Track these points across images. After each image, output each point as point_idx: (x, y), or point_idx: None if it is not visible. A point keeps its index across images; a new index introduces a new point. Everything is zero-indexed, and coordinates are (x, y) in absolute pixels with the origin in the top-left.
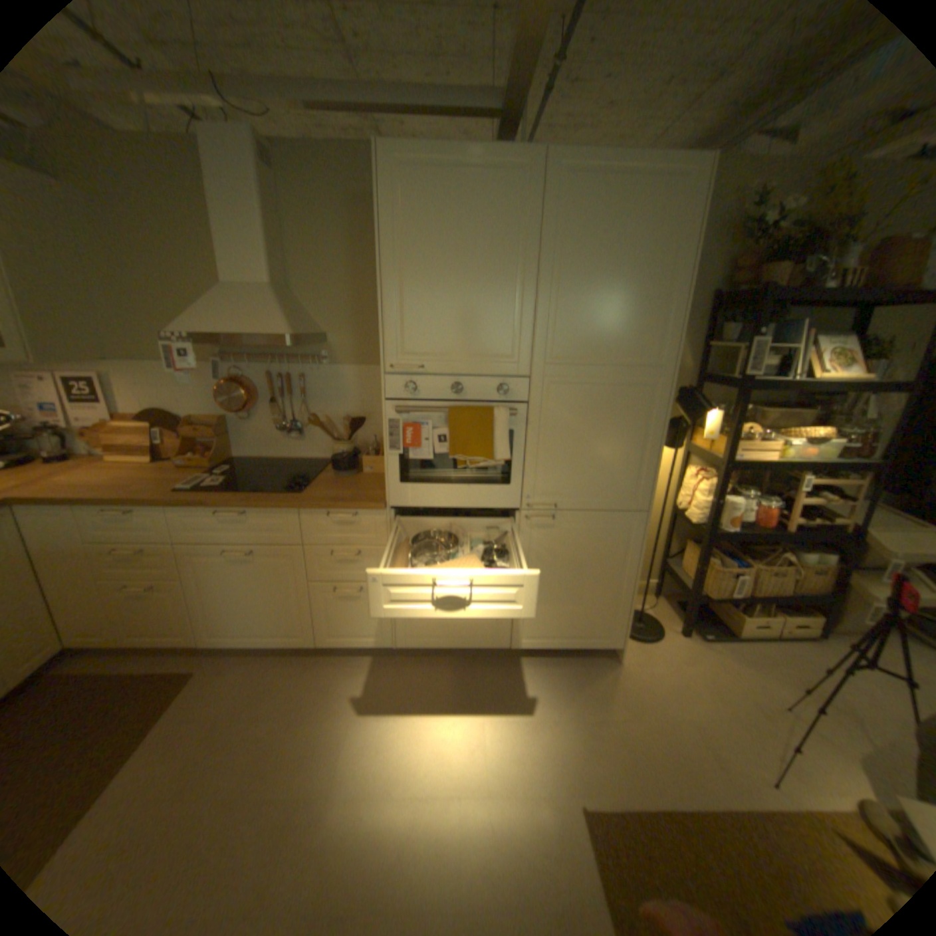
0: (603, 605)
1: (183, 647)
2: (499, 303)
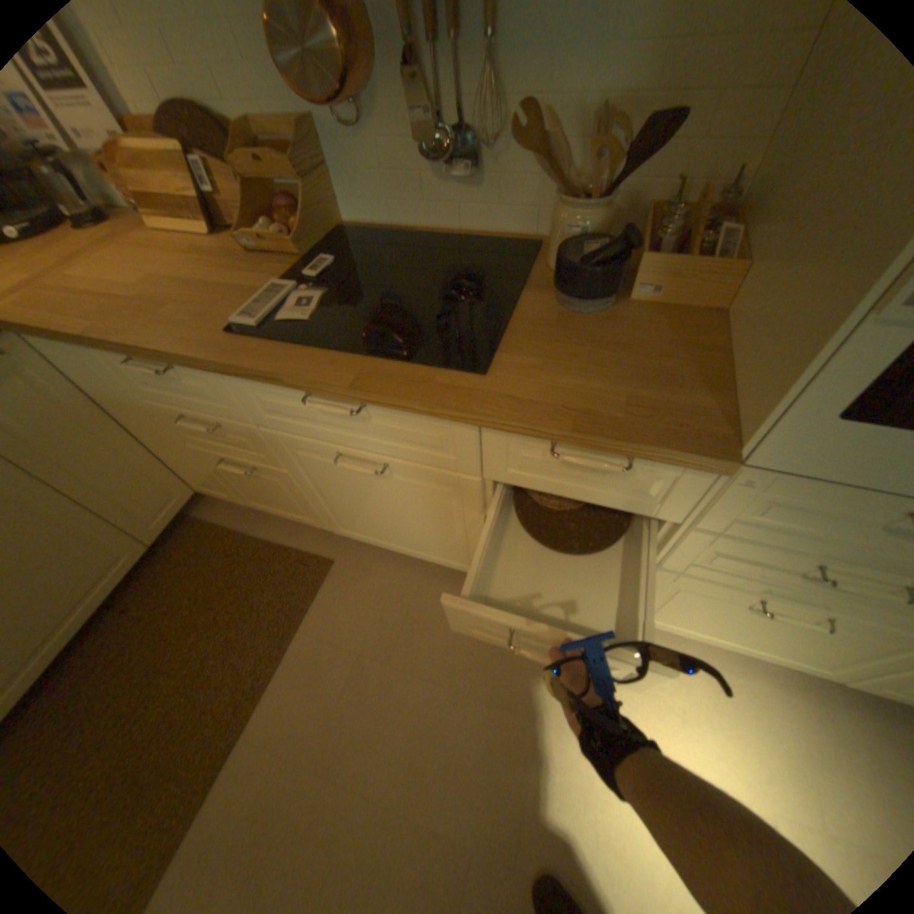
0: None
1: (317, 527)
2: None
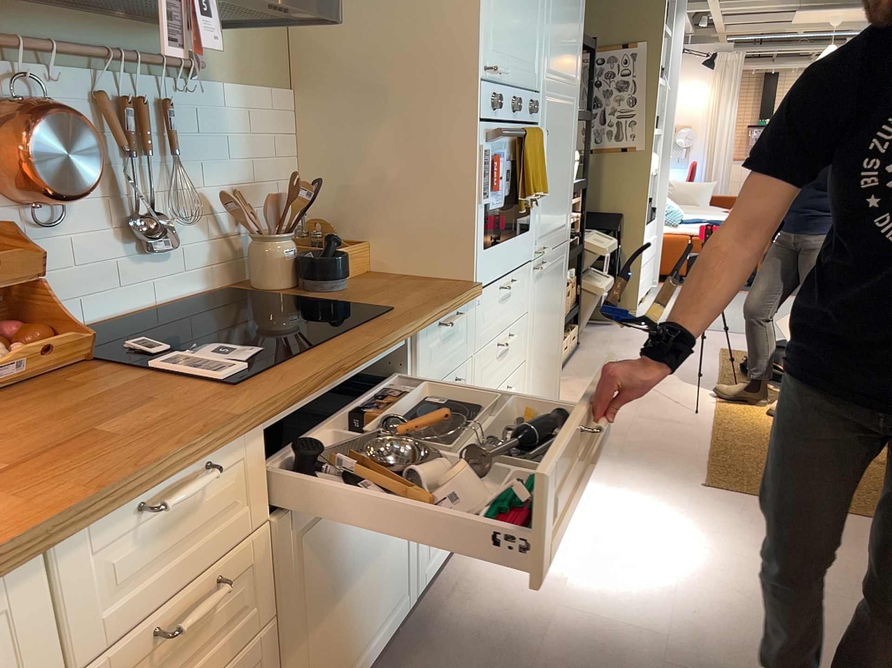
0: (555, 355)
1: None
2: (534, 0)
